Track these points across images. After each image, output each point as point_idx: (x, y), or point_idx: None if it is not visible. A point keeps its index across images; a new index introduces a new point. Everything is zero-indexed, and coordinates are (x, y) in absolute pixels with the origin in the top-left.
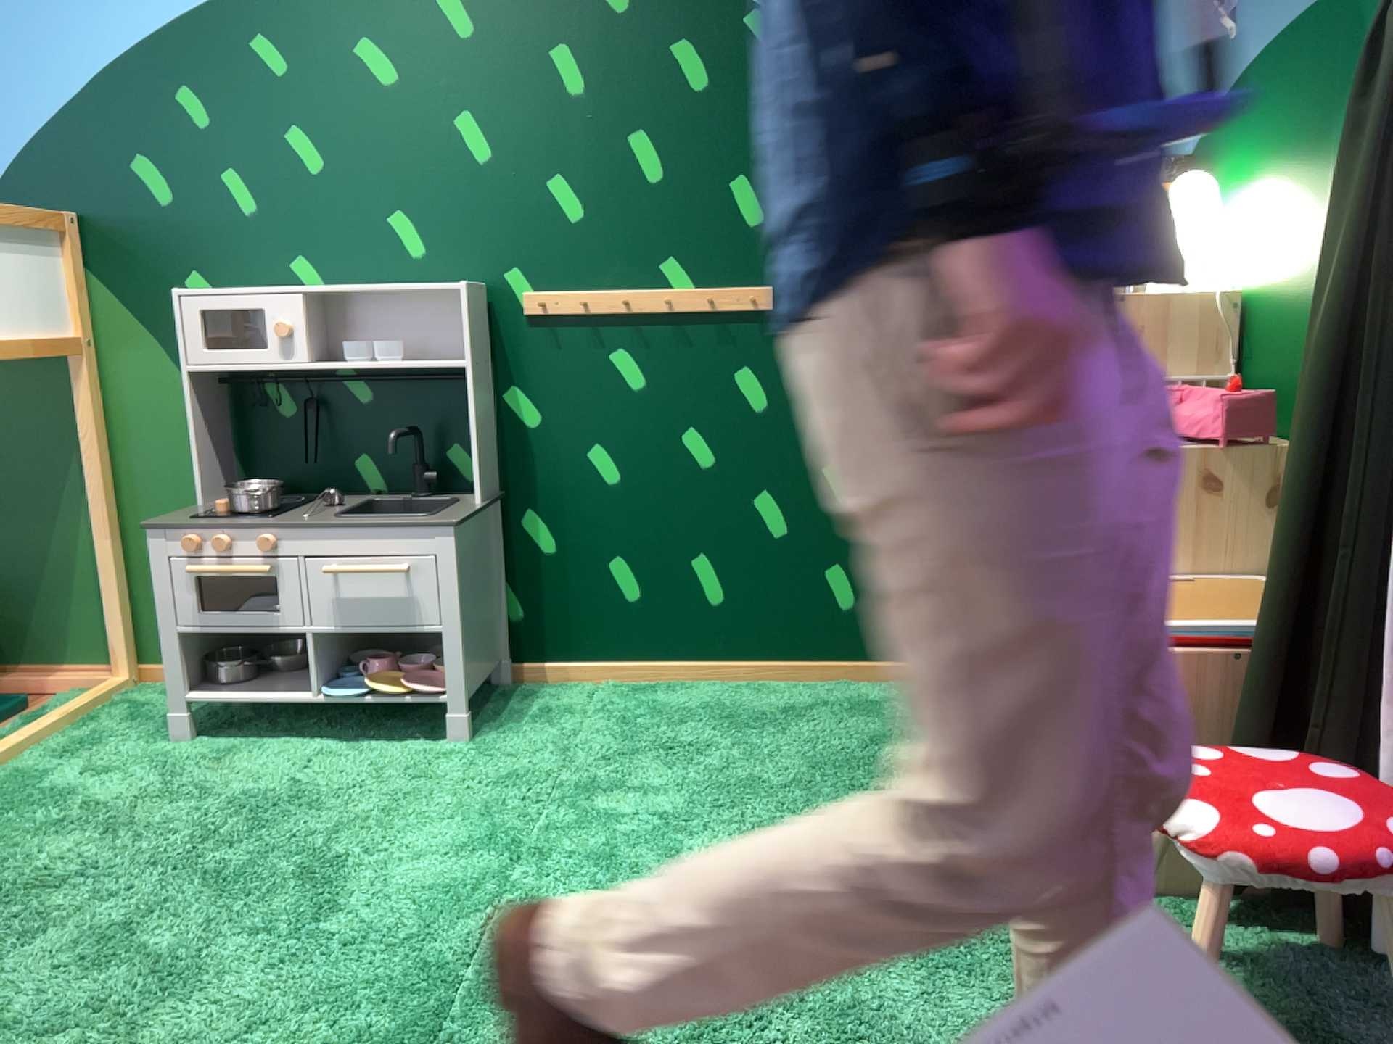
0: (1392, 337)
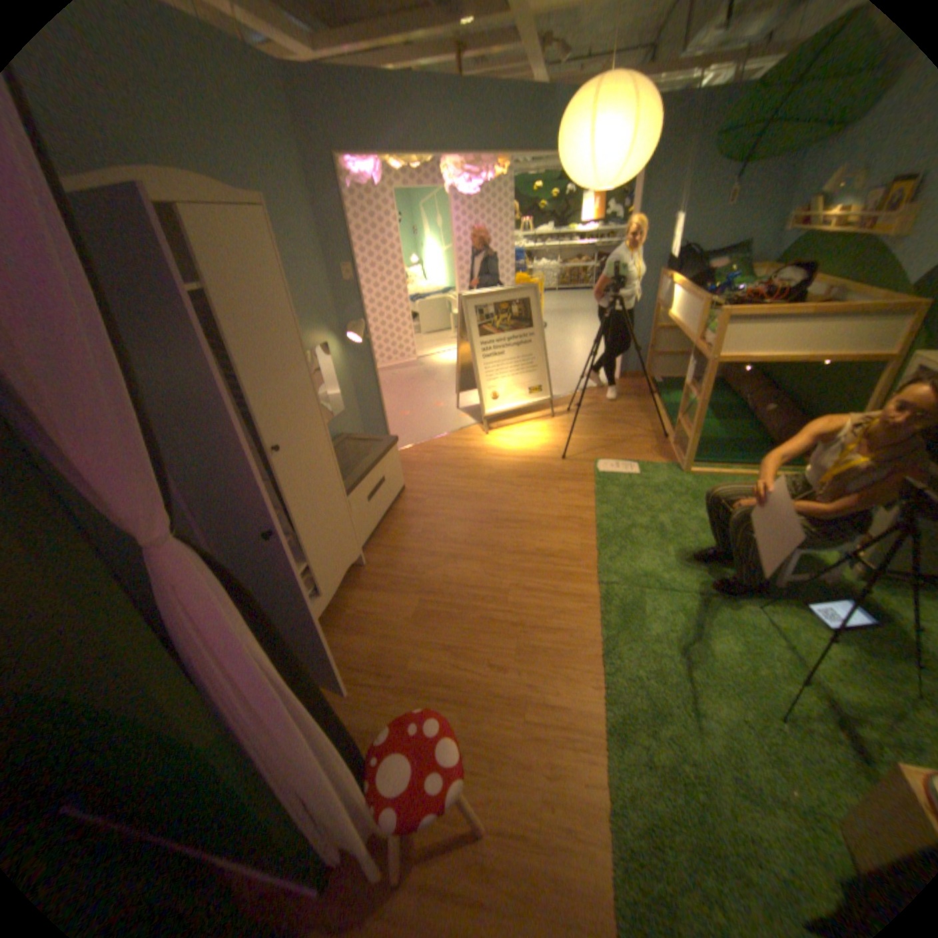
0: None
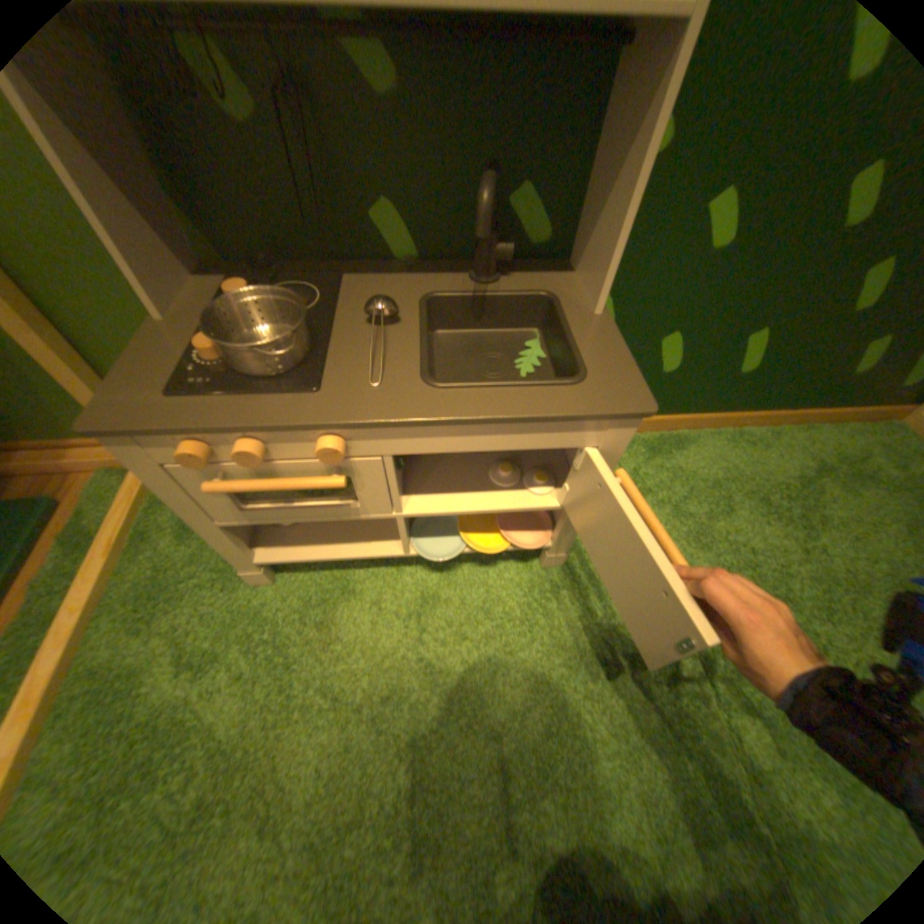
0: None
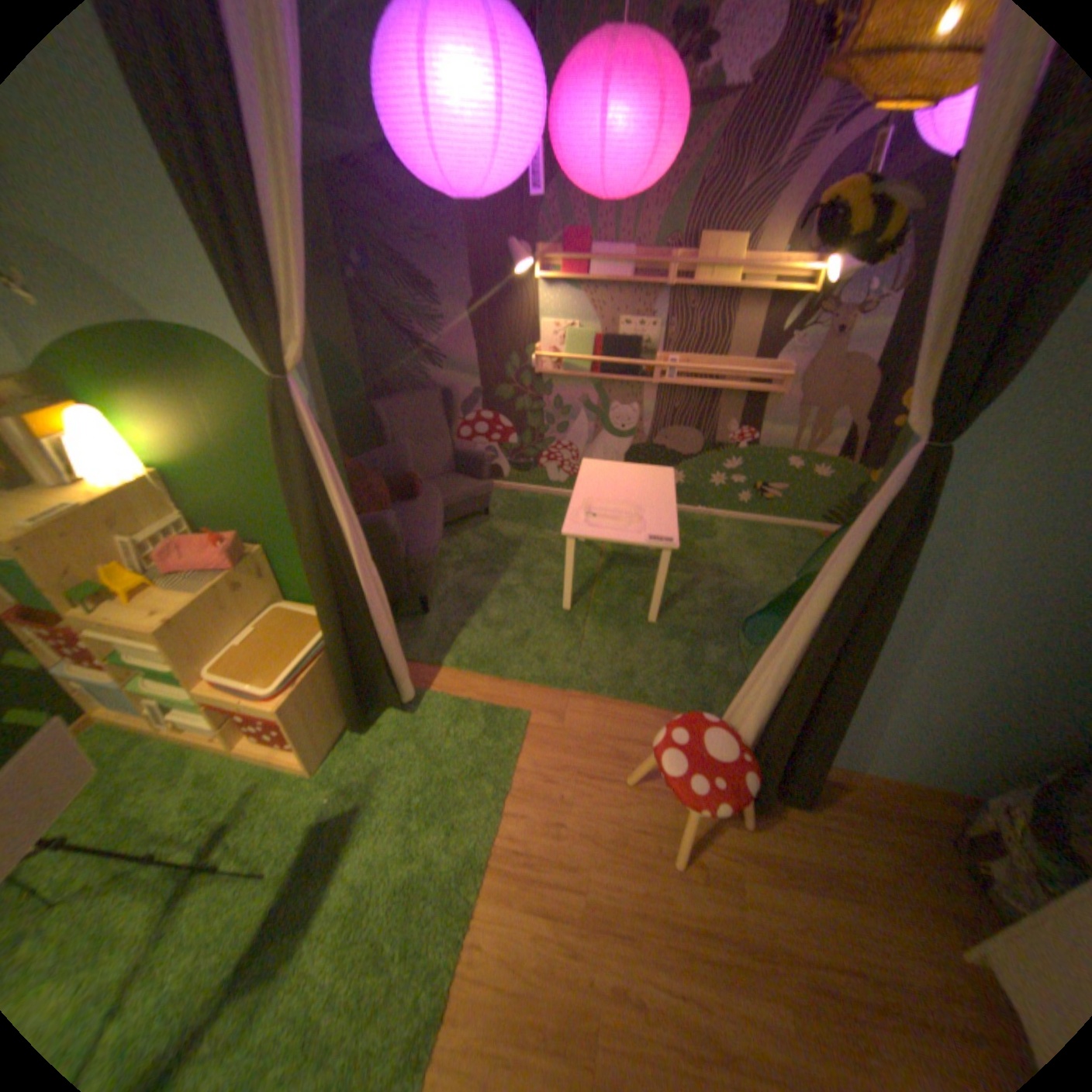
0: (339, 541)
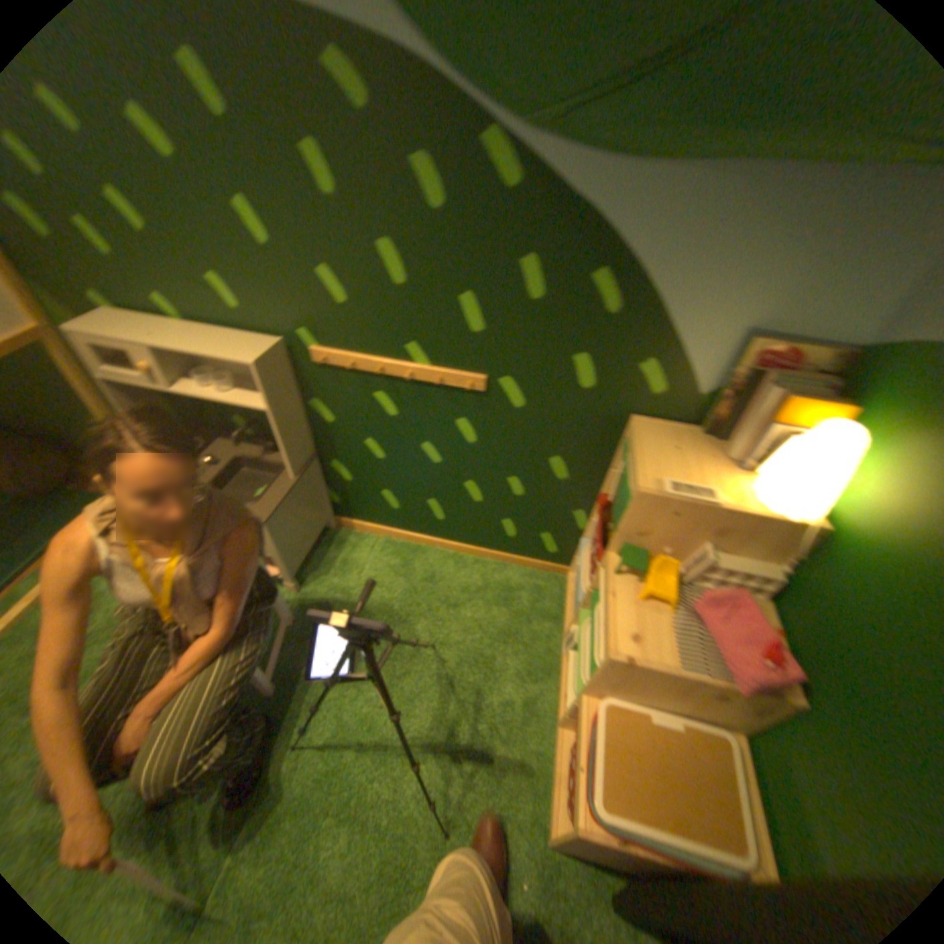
0: None
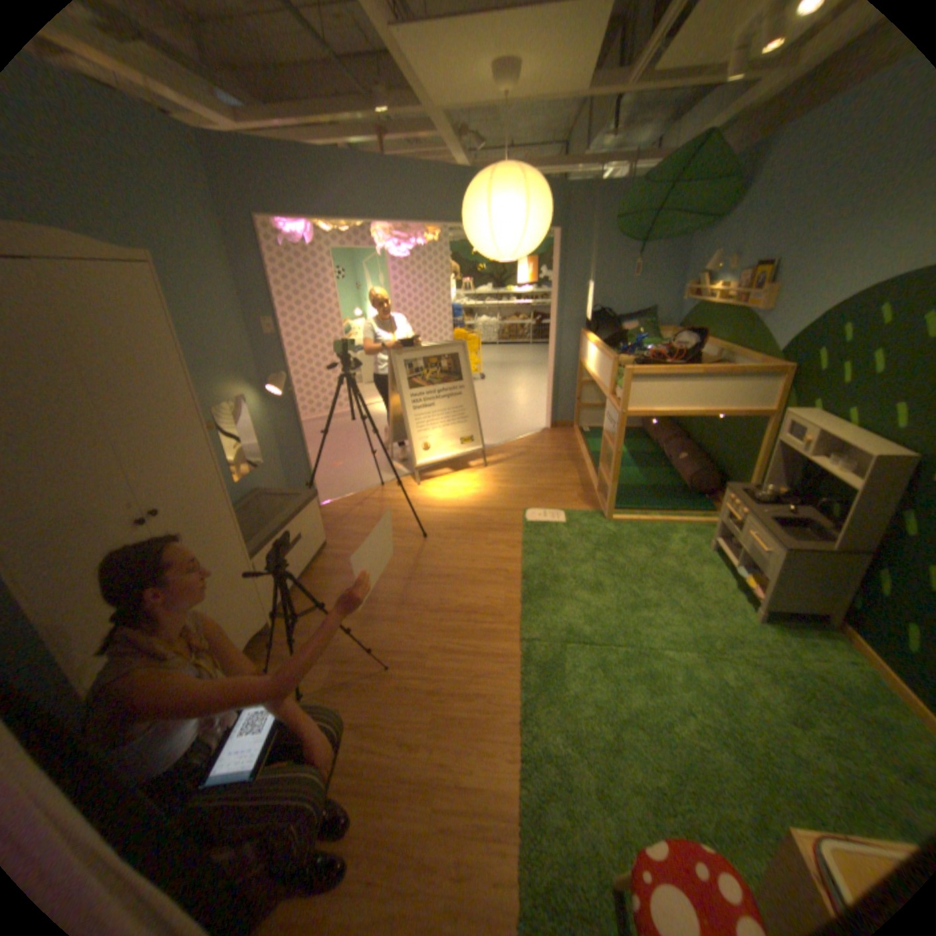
0: None
